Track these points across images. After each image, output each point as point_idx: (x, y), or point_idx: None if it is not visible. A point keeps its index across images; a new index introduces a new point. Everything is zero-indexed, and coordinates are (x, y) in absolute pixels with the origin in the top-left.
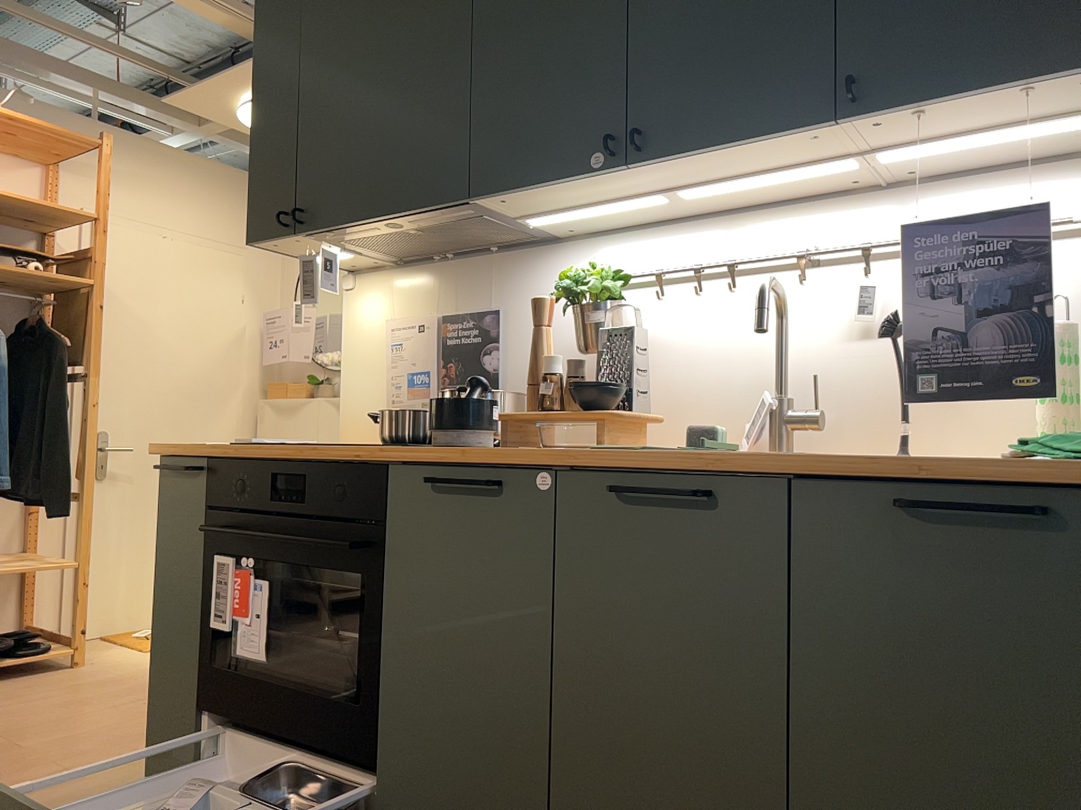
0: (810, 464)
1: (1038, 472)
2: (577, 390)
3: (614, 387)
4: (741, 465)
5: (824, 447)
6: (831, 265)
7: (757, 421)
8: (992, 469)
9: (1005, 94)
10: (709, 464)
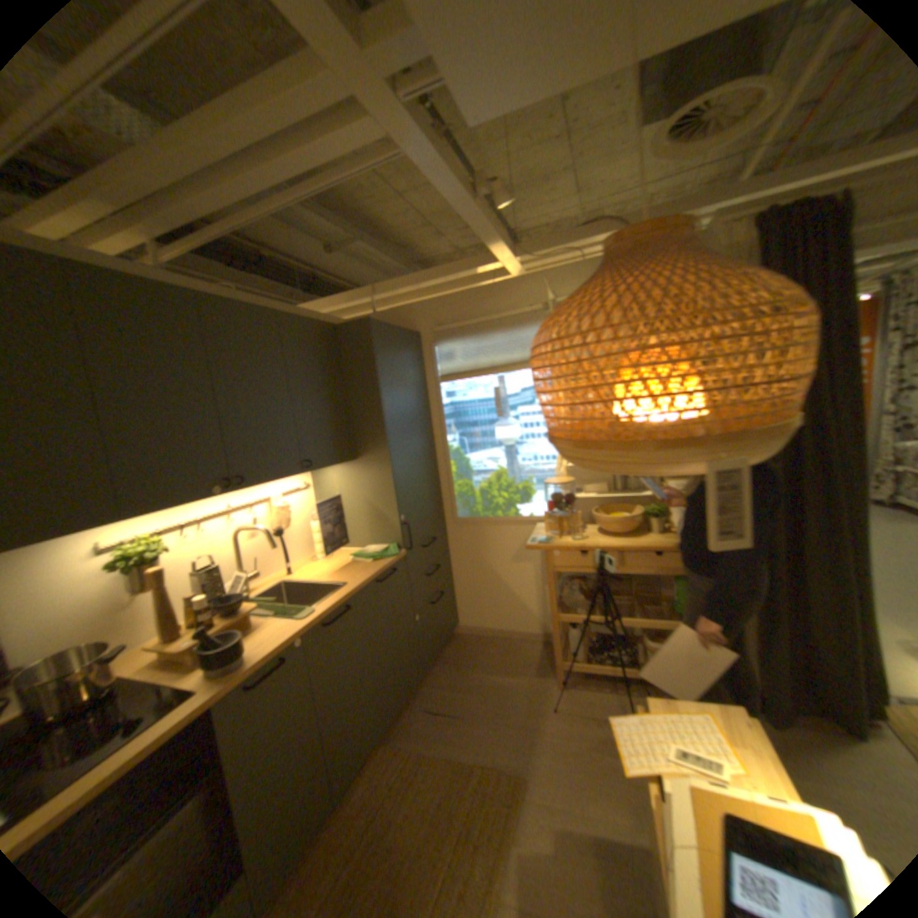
0: (366, 583)
1: (389, 563)
2: (217, 610)
3: (235, 598)
4: (353, 594)
5: (249, 585)
6: (229, 511)
7: (234, 587)
8: (383, 566)
9: (331, 466)
10: (346, 598)
